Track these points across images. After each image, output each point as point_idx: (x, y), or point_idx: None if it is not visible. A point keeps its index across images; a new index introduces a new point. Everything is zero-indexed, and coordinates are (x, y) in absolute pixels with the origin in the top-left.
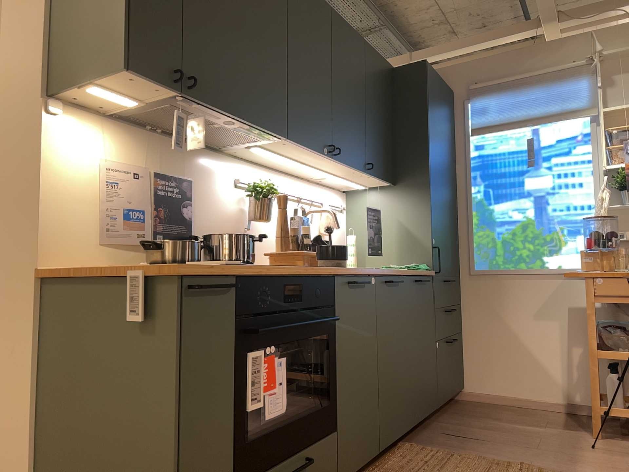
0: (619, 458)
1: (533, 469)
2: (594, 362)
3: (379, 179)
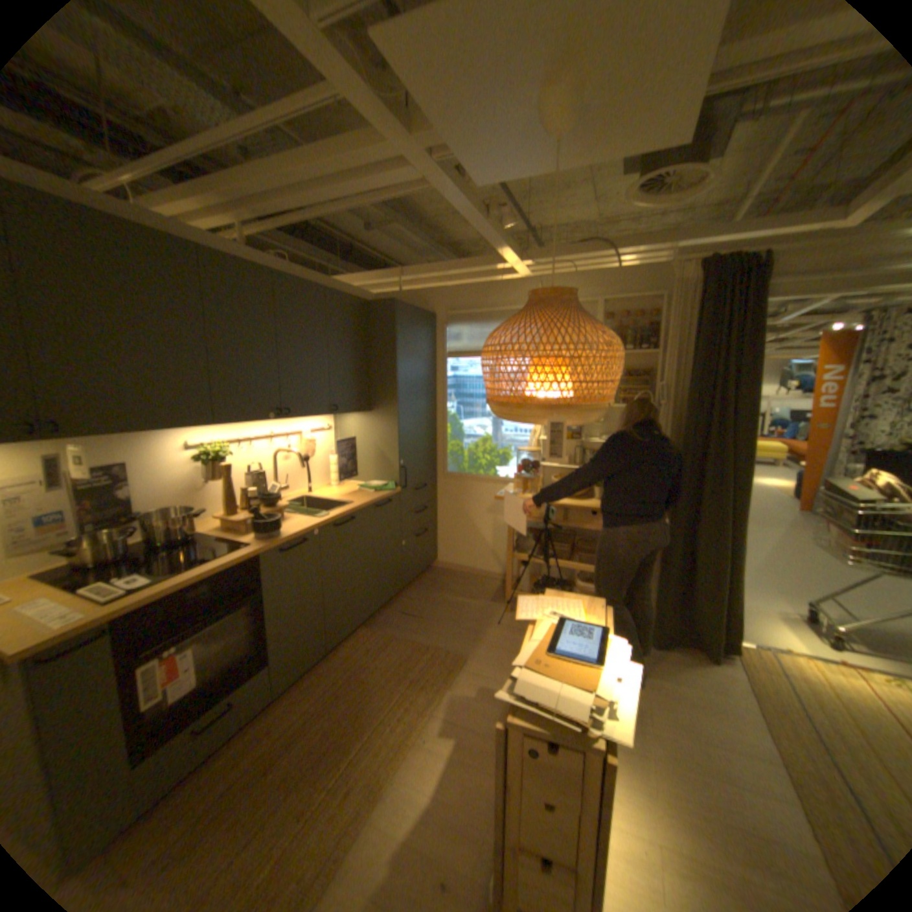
0: (509, 637)
1: (439, 657)
2: (509, 563)
3: (350, 413)
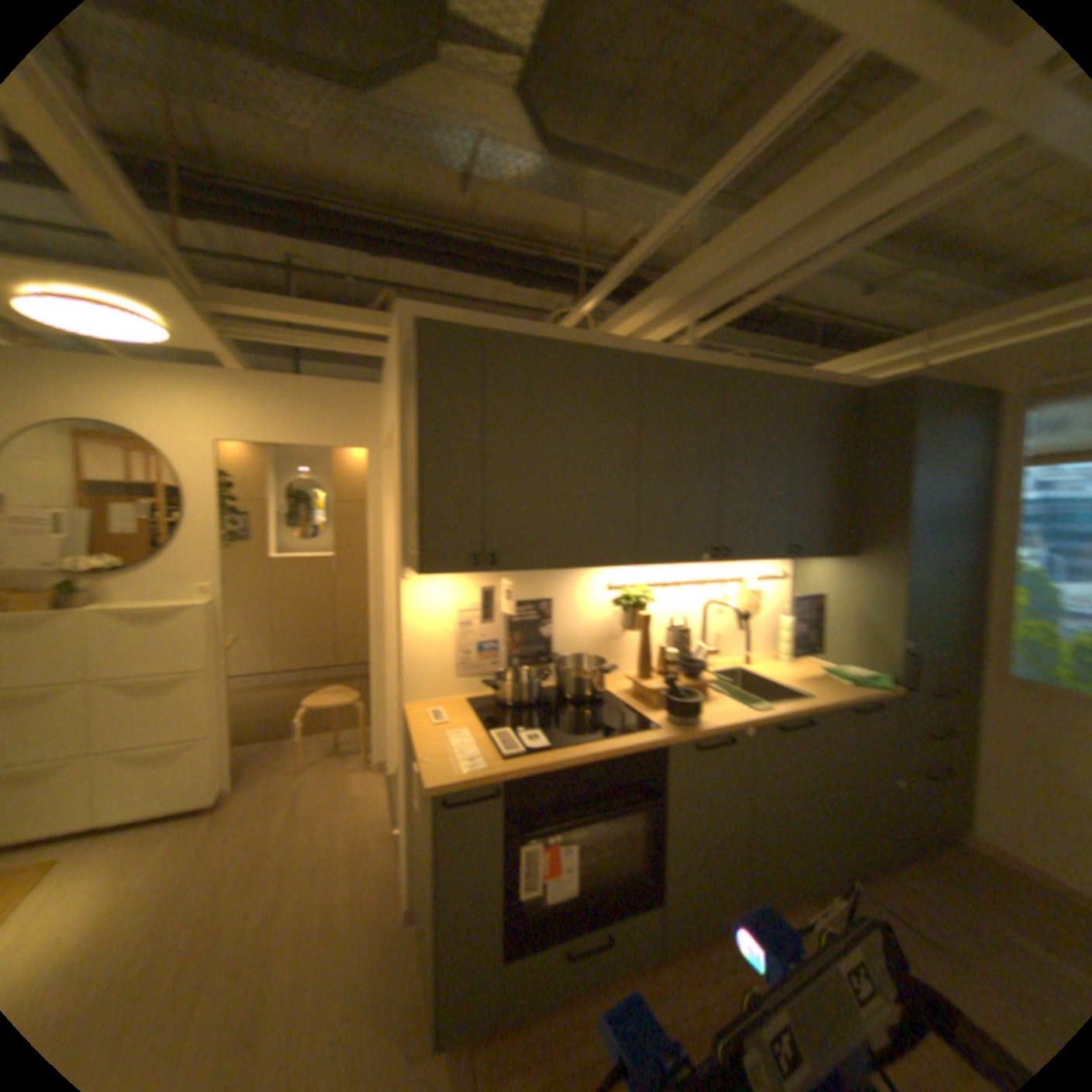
0: None
1: None
2: None
3: (820, 557)
